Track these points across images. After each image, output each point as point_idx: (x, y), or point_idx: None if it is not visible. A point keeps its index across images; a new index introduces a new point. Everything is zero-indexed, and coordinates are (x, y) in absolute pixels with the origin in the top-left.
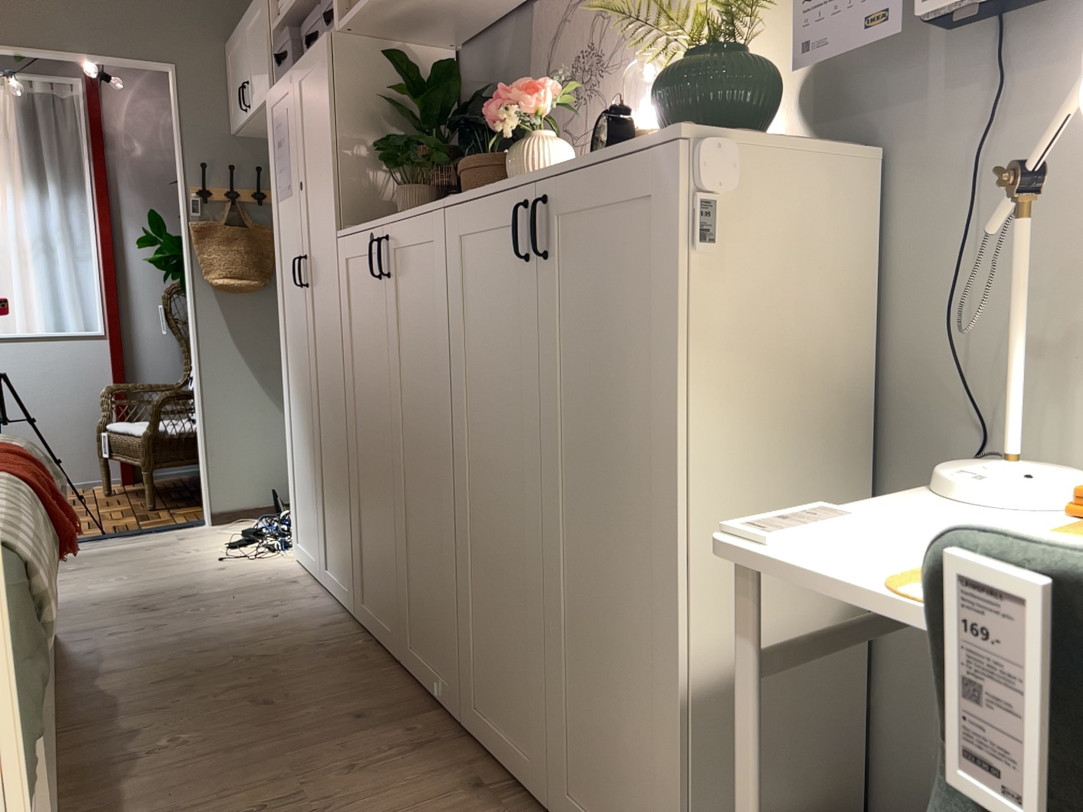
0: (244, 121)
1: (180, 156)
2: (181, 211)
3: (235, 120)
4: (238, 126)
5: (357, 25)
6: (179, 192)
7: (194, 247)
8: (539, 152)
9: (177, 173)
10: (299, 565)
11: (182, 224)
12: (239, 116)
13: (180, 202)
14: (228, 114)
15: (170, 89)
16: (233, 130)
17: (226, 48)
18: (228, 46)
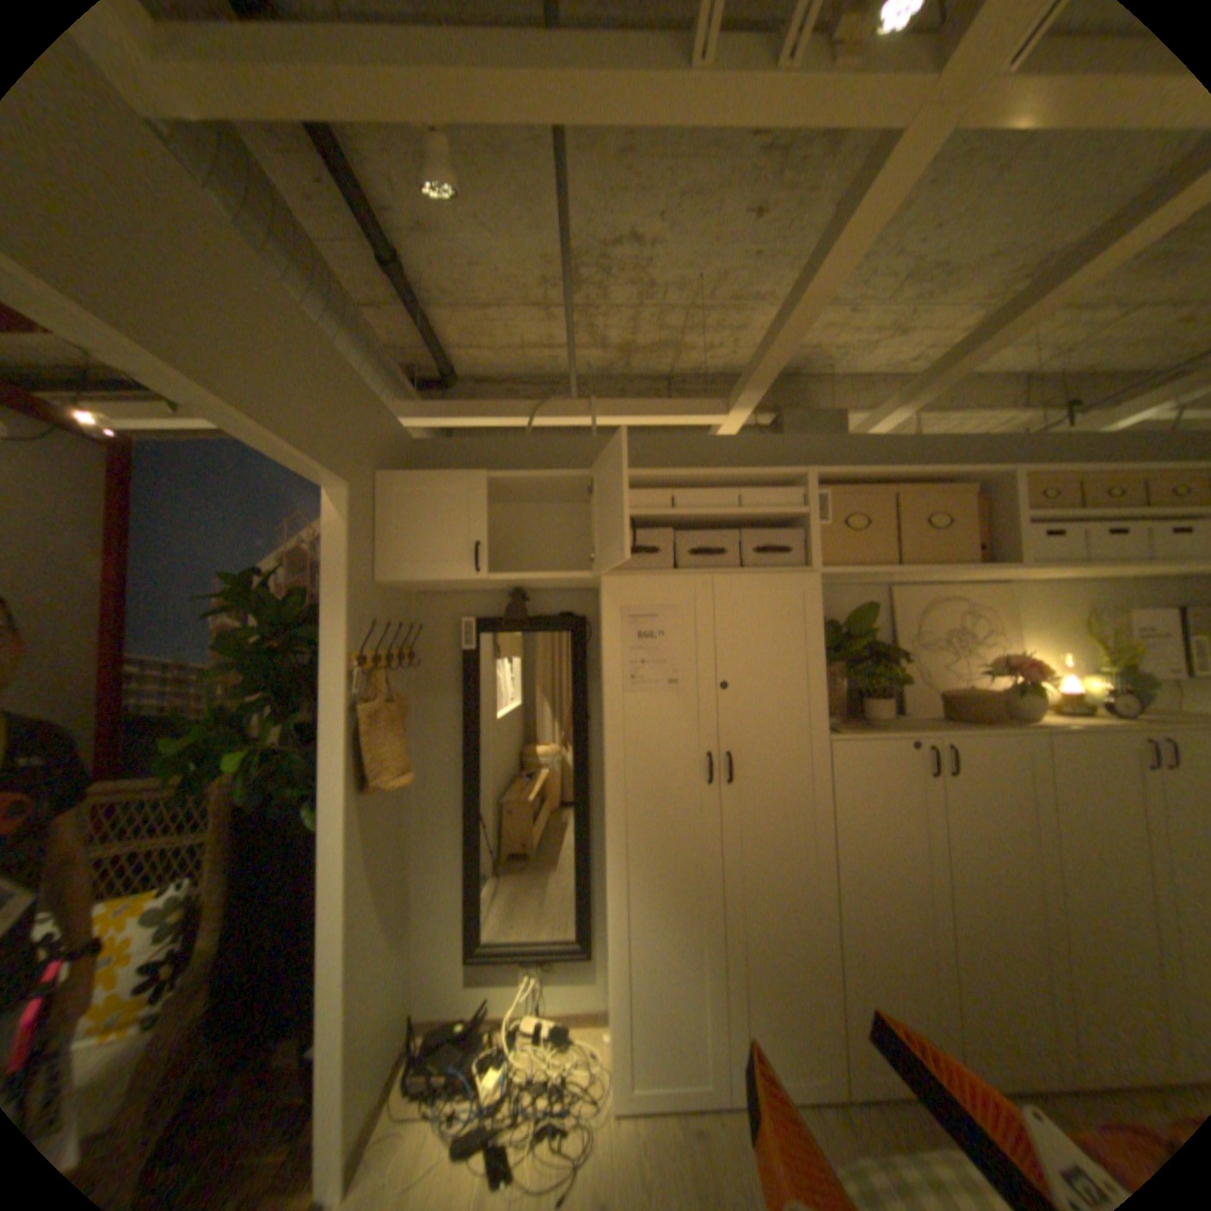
0: (456, 580)
1: (346, 611)
2: (320, 688)
3: (413, 572)
4: (423, 581)
5: (830, 576)
6: (324, 660)
7: (347, 740)
8: (1046, 700)
9: (320, 632)
10: (642, 1120)
11: (333, 709)
12: (435, 571)
13: (319, 675)
14: (374, 558)
15: (325, 515)
16: (391, 581)
17: (384, 478)
18: (392, 478)
